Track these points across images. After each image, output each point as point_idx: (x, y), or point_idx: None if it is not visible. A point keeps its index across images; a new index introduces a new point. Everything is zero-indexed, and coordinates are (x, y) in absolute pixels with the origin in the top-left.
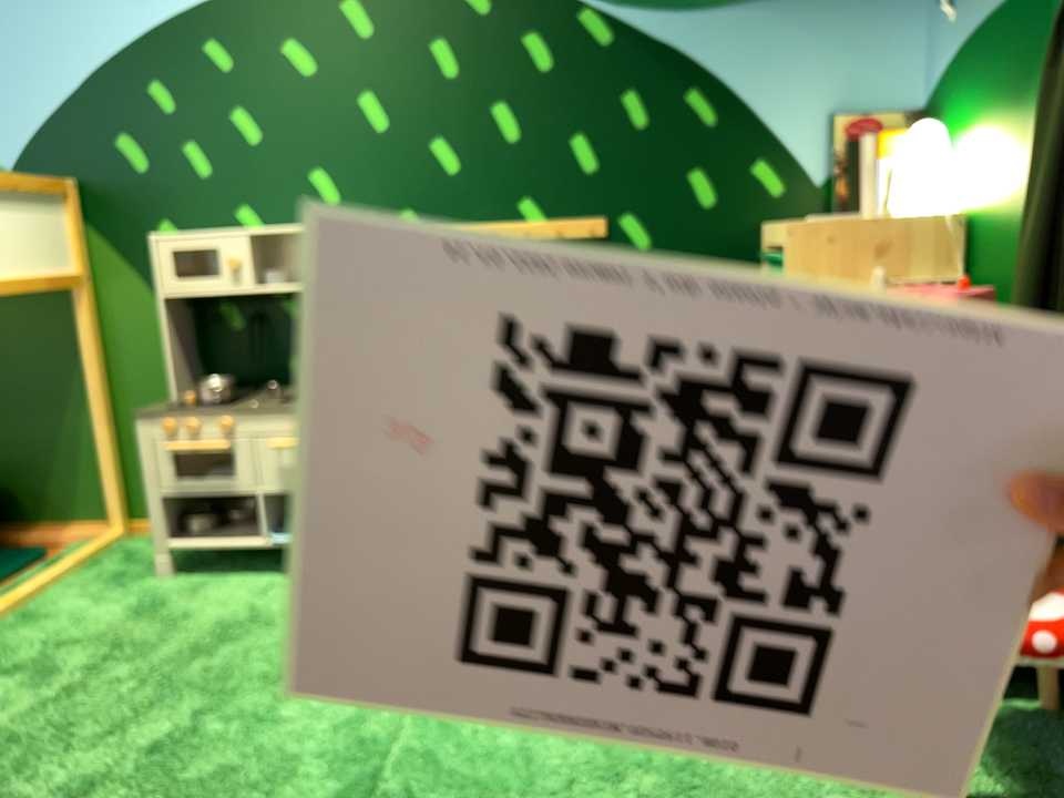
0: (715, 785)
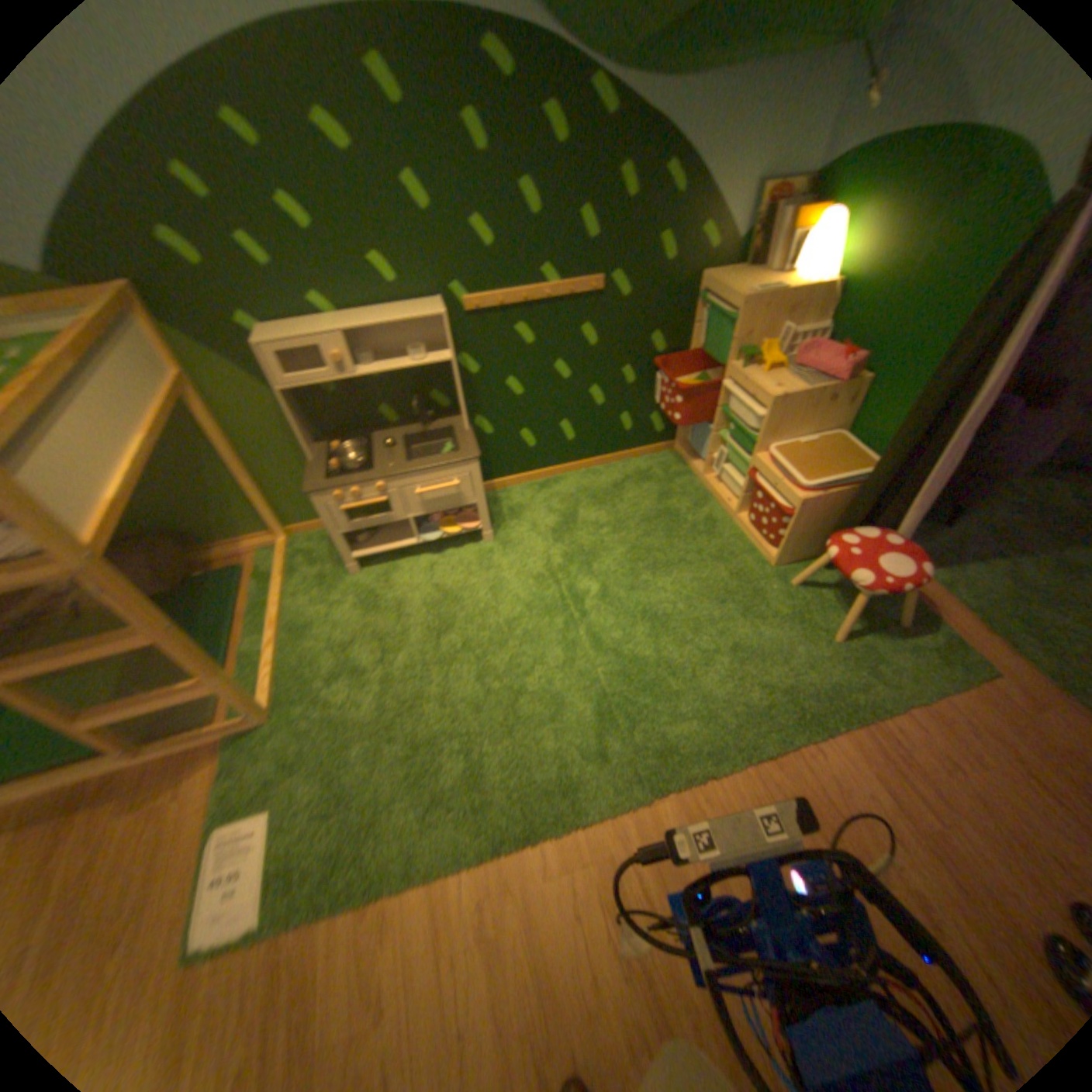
0: (747, 652)
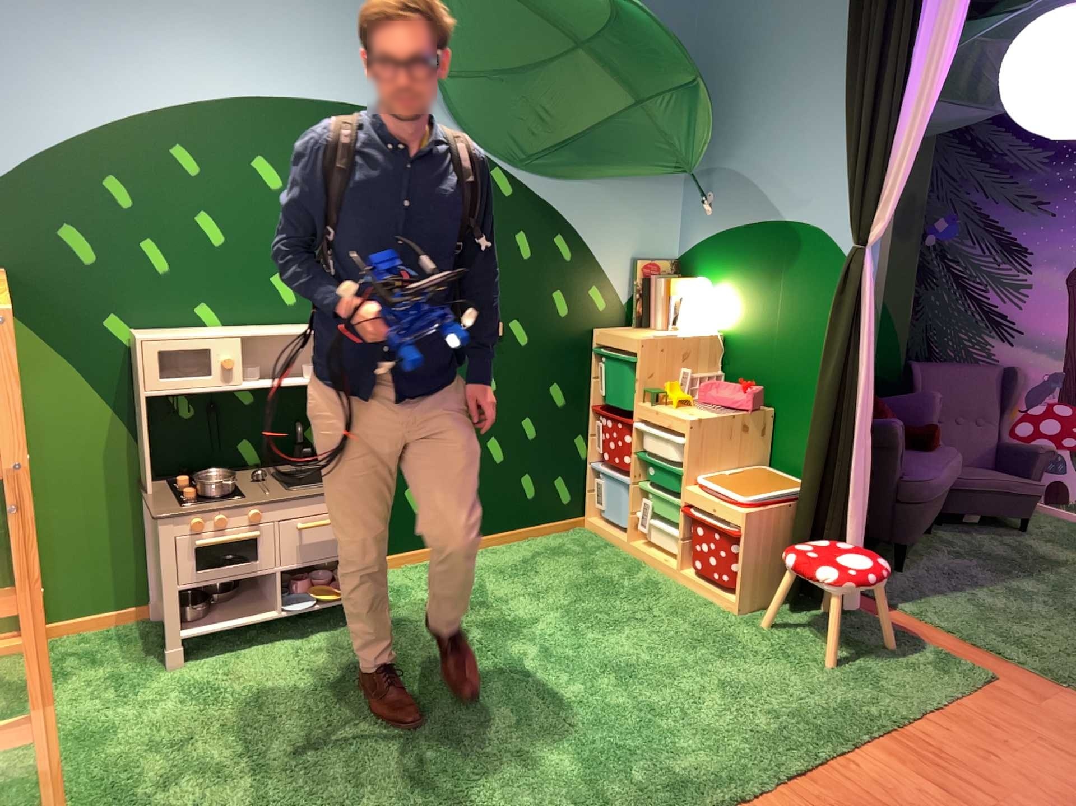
0: (731, 678)
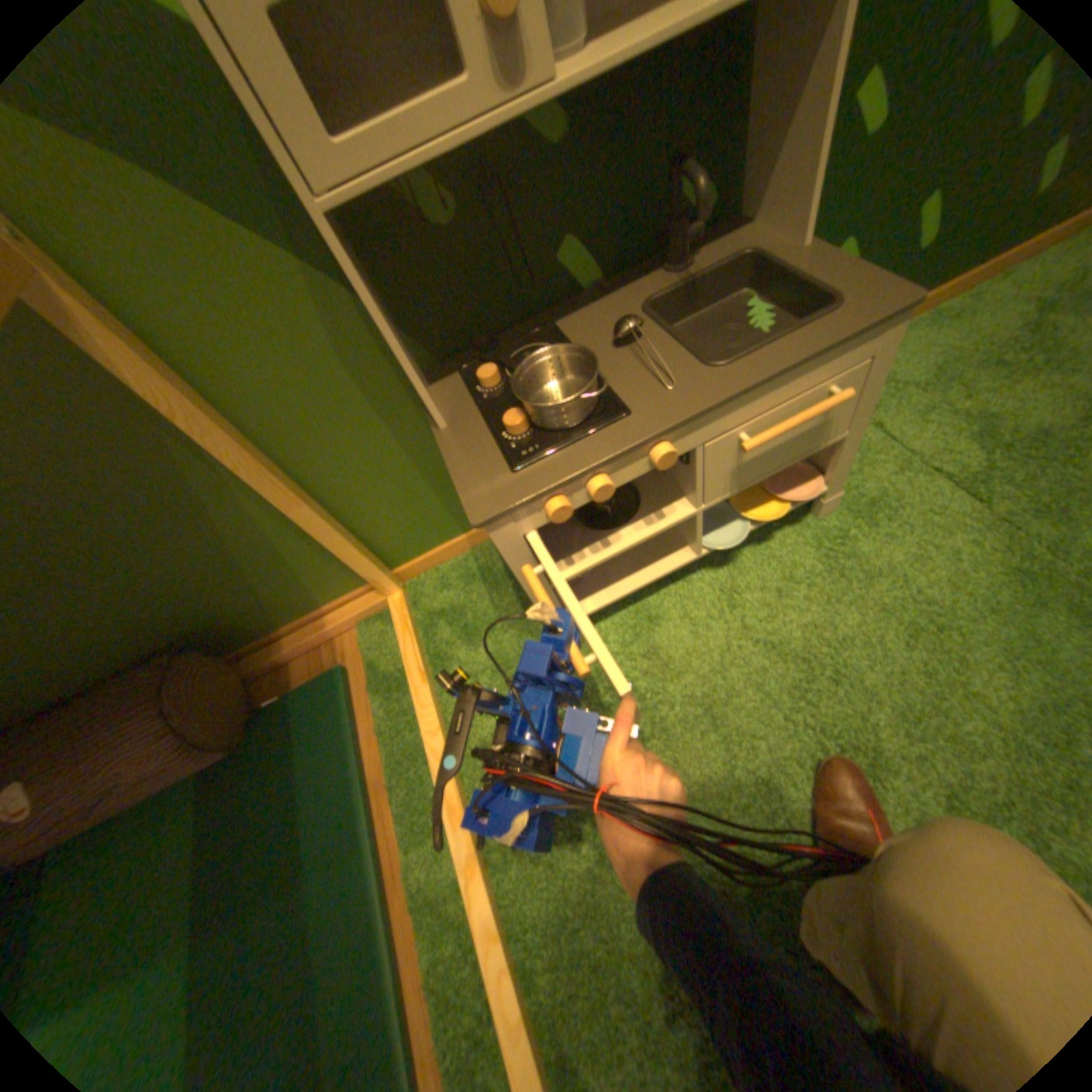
0: None
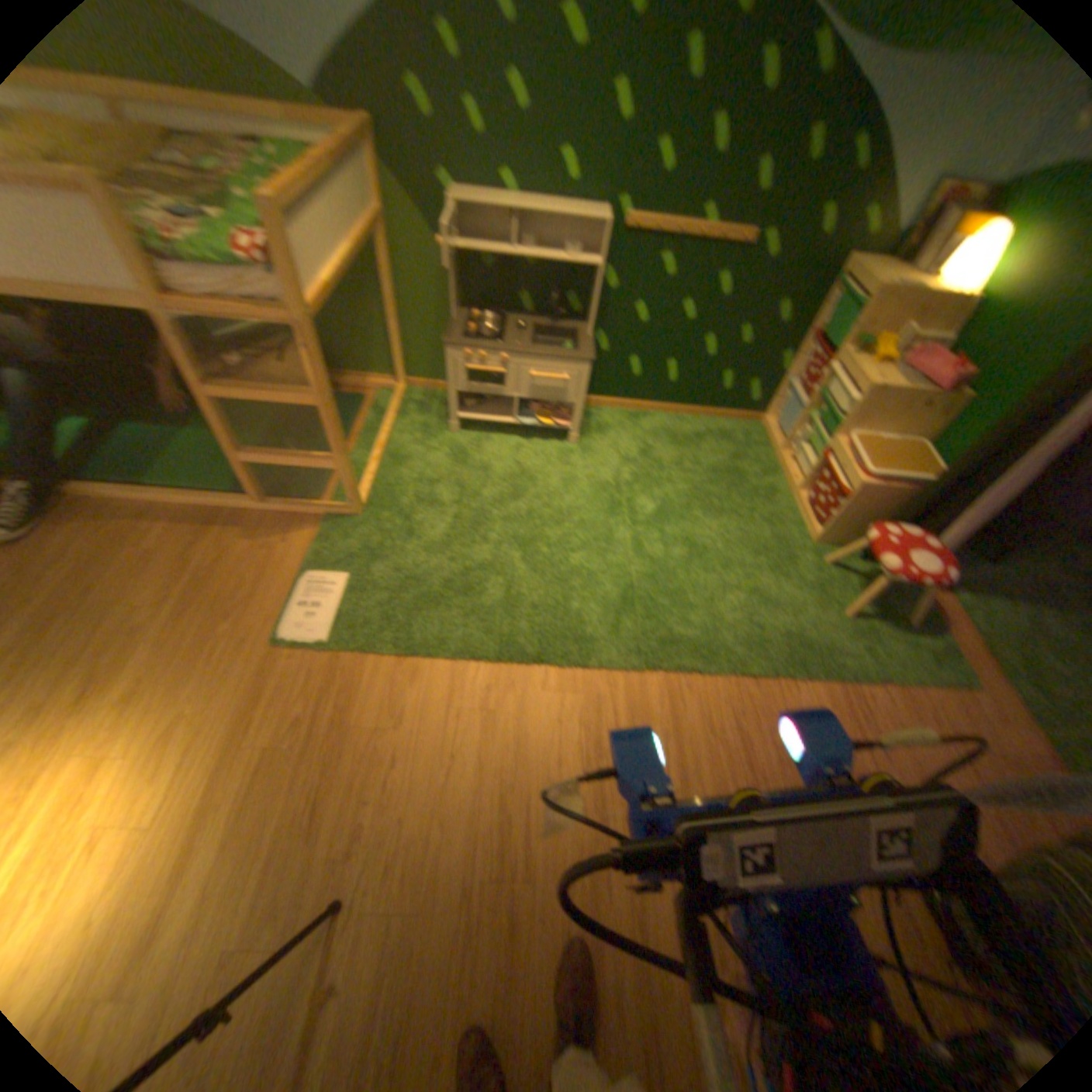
0: (762, 596)
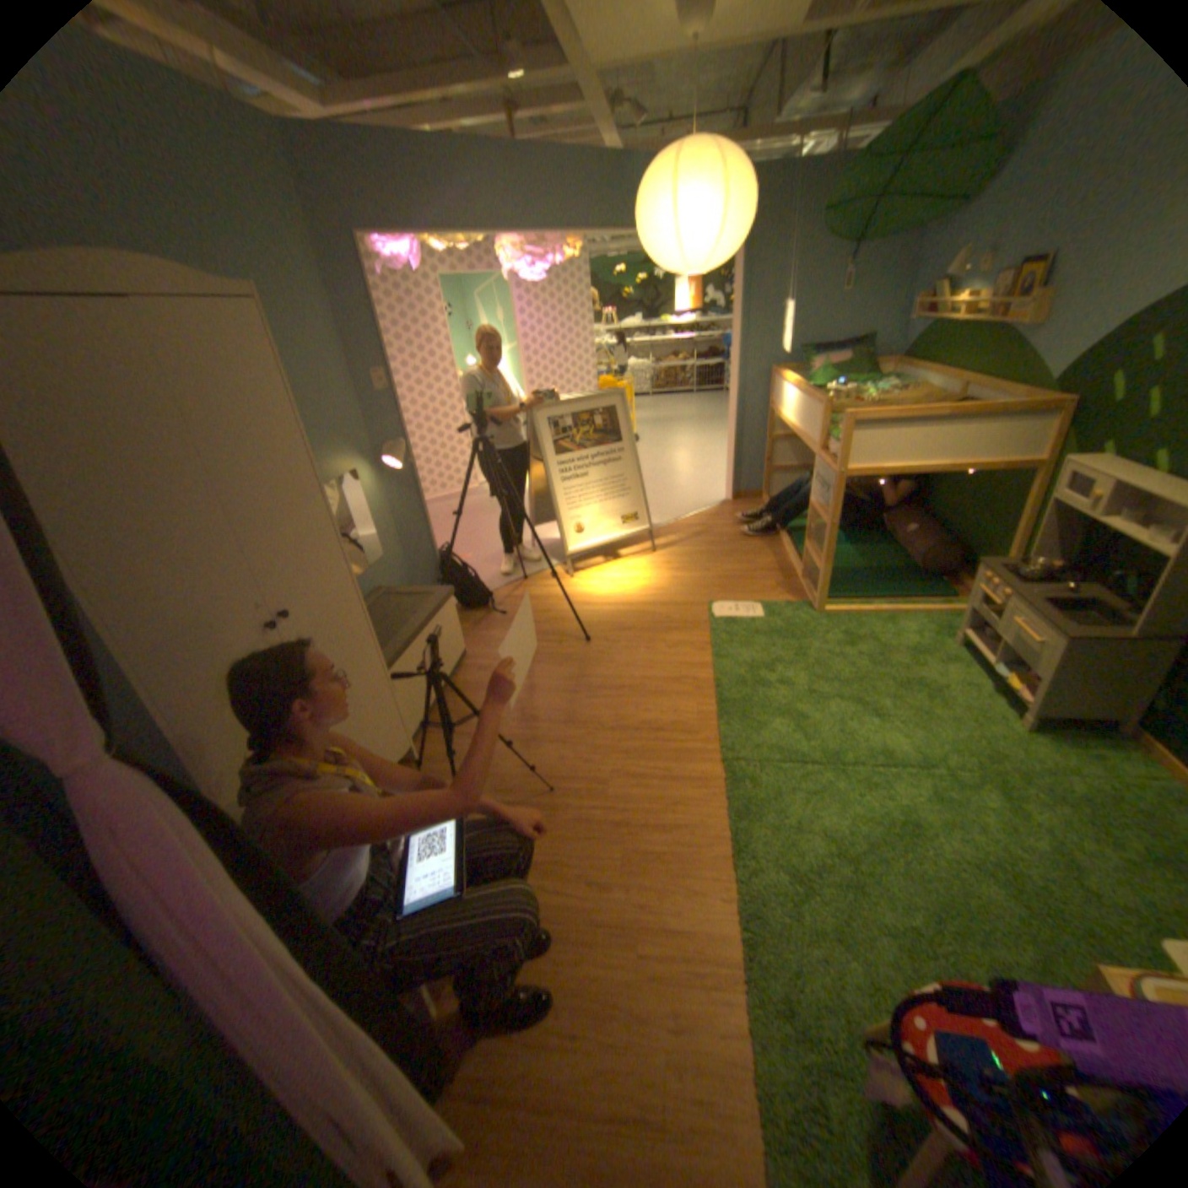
0: (854, 906)
